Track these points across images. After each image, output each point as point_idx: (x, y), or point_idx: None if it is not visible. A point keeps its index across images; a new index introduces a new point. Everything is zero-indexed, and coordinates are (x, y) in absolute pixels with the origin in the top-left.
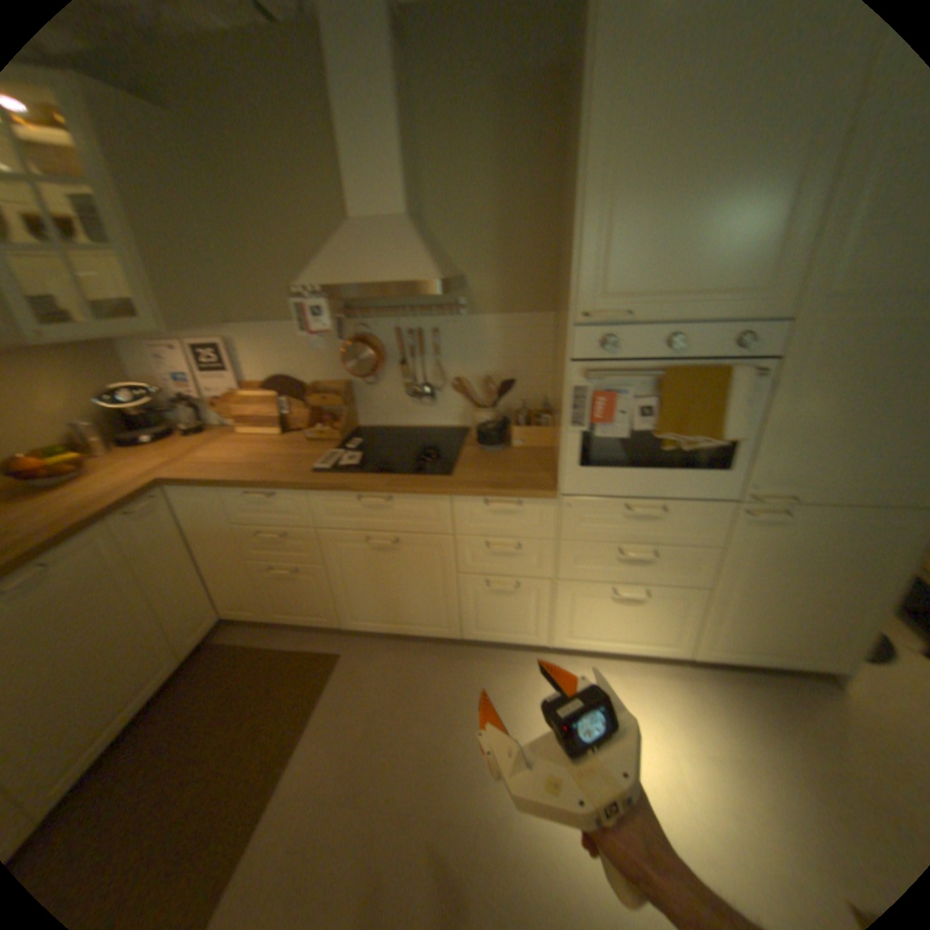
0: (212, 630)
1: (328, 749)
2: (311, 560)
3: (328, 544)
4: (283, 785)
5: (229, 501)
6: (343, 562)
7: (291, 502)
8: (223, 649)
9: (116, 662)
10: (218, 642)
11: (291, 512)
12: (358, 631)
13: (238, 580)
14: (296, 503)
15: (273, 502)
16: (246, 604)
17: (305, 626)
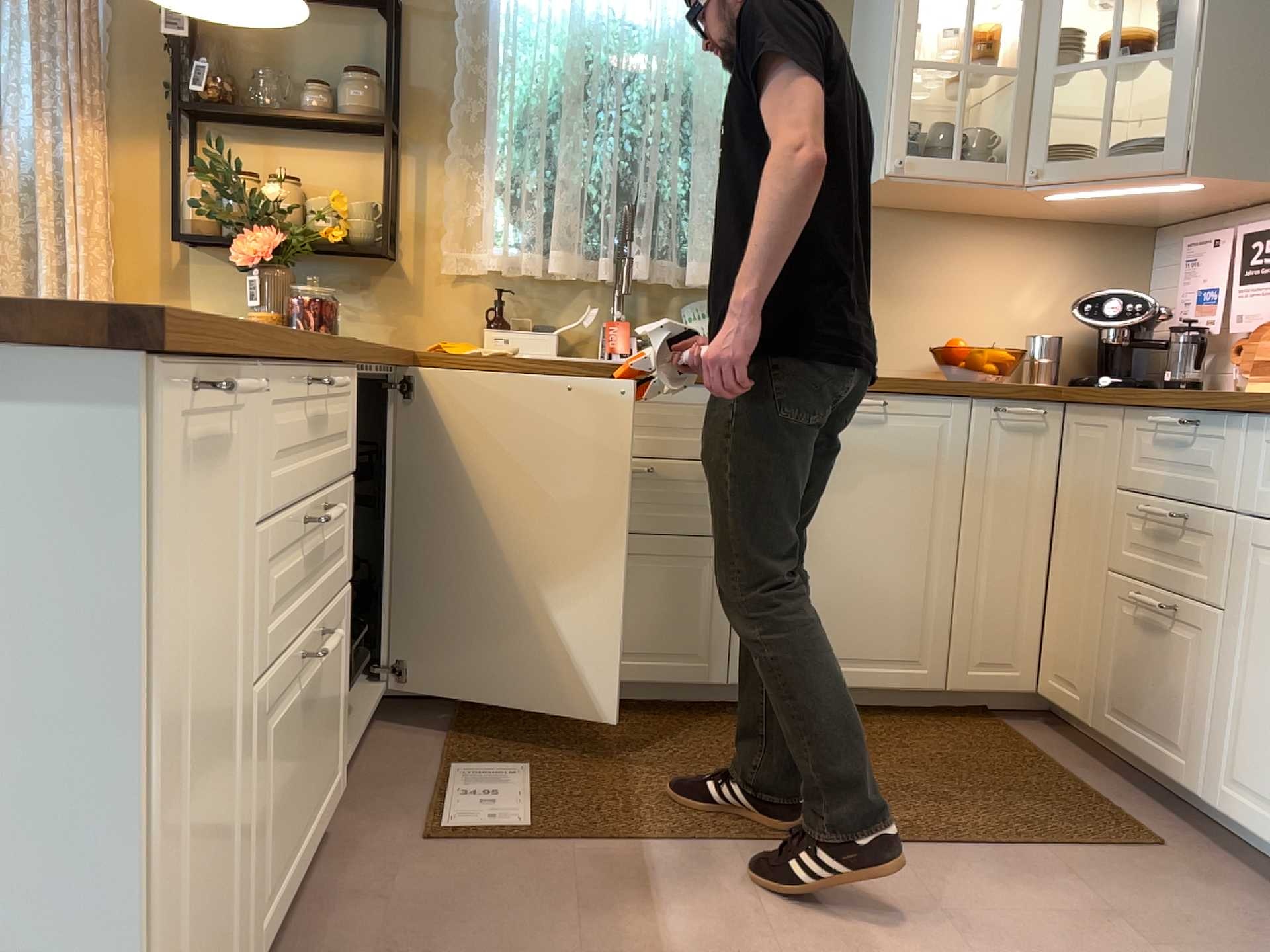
0: (1014, 691)
1: (1006, 883)
2: (1205, 590)
3: (1246, 553)
4: (912, 852)
5: (1130, 436)
6: (1260, 610)
7: (1216, 445)
8: (1009, 730)
9: (880, 588)
10: (1012, 724)
11: (1210, 466)
12: (1233, 823)
13: (1086, 611)
14: (1223, 447)
15: (1188, 443)
16: (1080, 669)
17: (1145, 763)
